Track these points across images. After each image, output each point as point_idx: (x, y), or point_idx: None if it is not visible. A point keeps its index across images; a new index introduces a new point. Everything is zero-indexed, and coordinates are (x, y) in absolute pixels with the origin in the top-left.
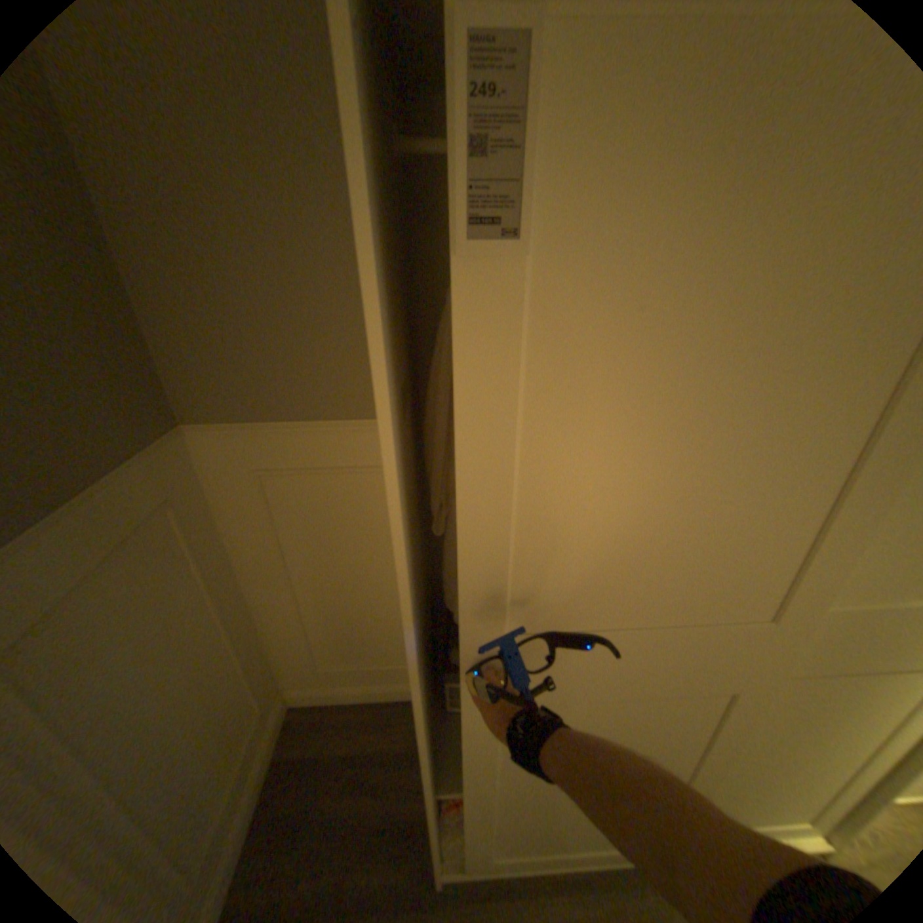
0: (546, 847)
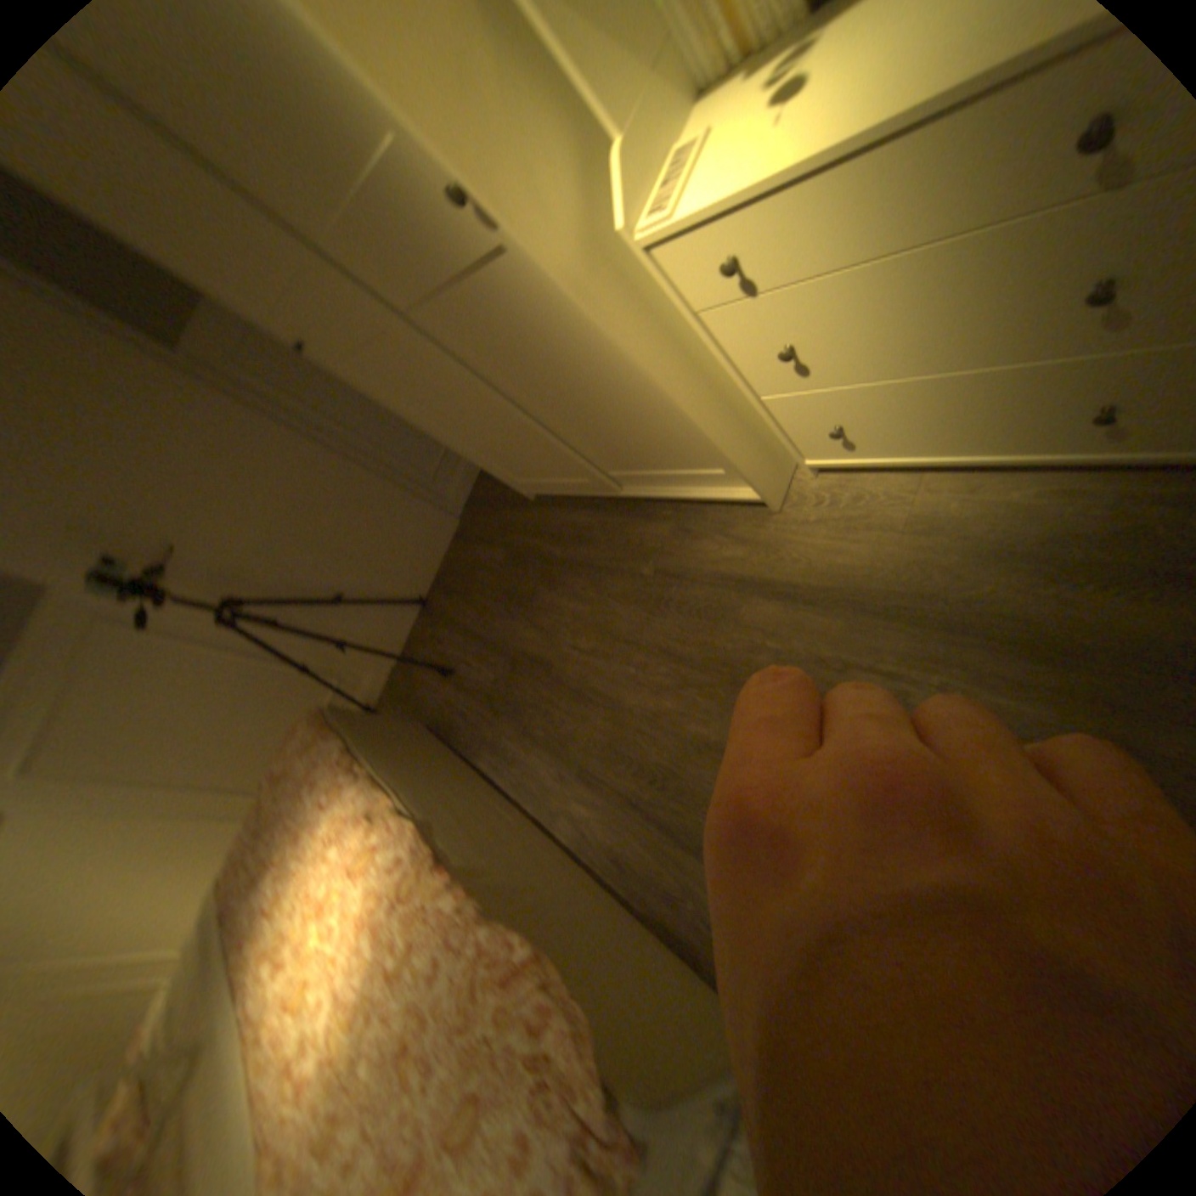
0: (534, 468)
